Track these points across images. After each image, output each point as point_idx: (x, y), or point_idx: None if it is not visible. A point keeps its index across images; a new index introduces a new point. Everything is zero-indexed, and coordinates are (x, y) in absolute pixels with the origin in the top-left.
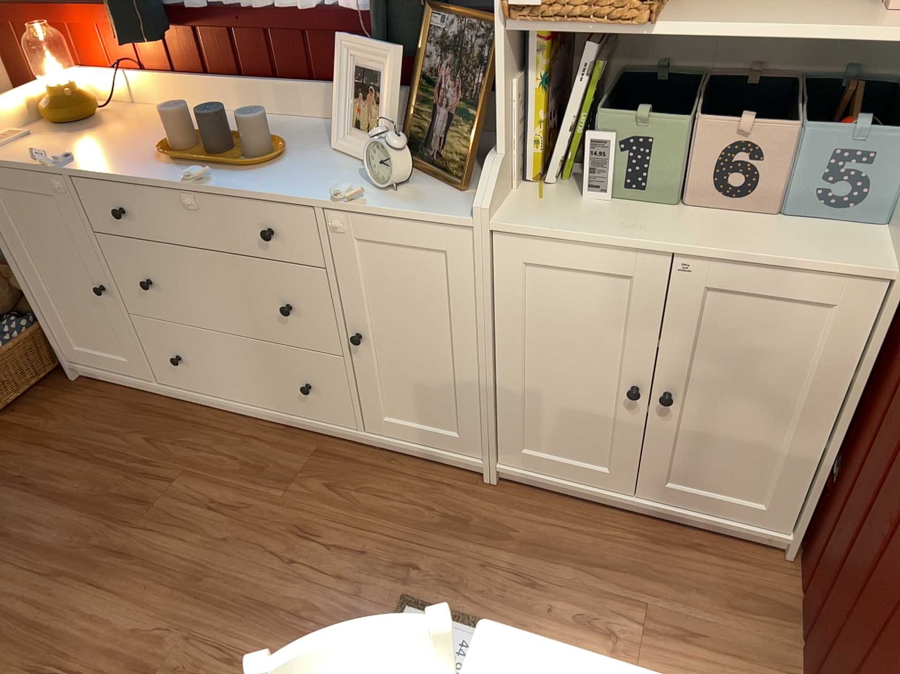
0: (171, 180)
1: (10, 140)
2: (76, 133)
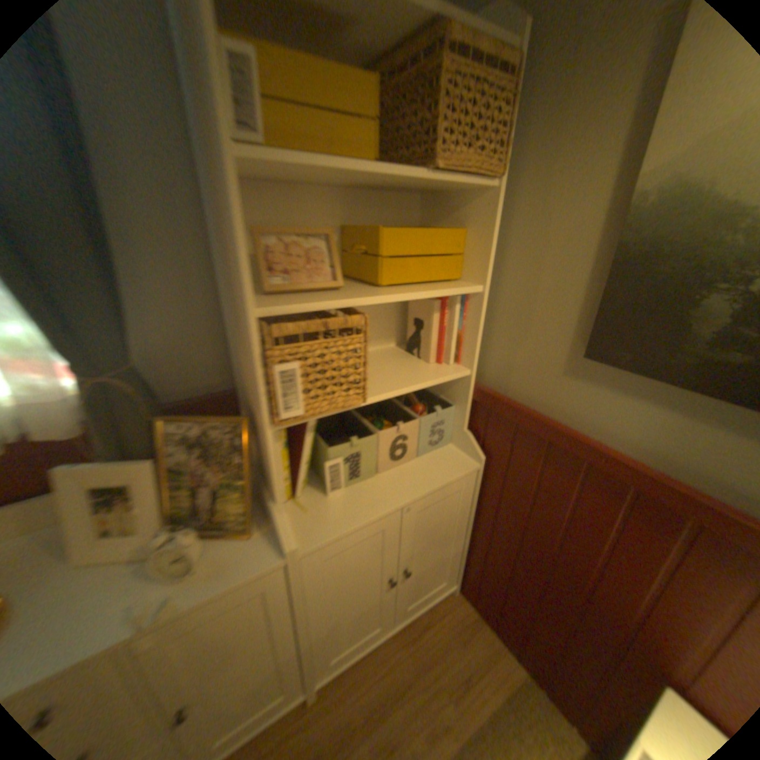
0: None
1: None
2: None
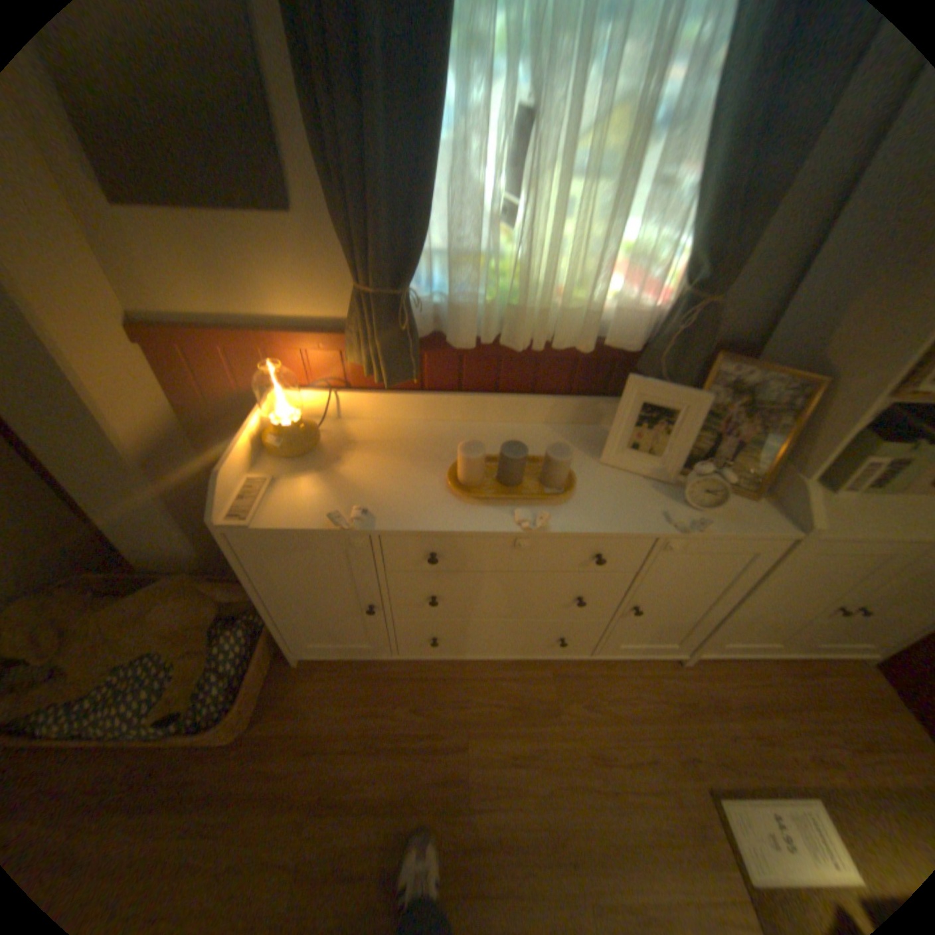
0: (502, 527)
1: (264, 494)
2: (324, 469)
